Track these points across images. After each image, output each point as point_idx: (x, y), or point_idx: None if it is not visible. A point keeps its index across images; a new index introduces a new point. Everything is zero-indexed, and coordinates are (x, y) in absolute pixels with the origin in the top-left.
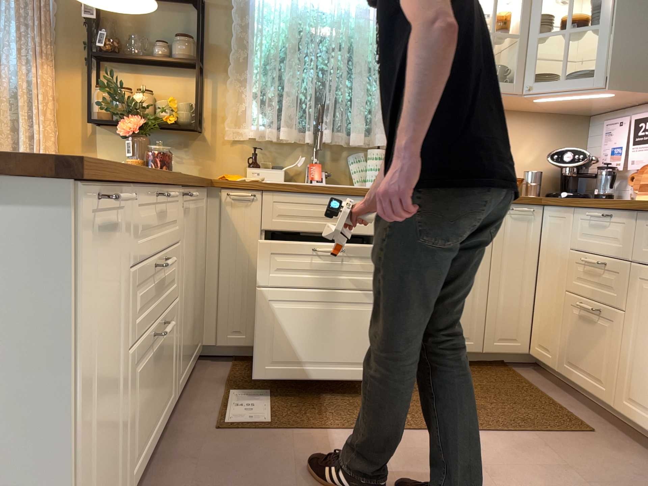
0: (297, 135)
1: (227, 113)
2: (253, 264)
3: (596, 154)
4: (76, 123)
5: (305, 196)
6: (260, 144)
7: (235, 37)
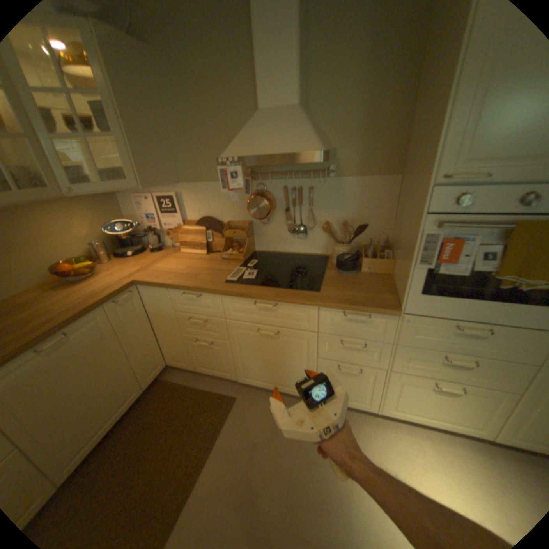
0: None
1: None
2: None
3: (130, 214)
4: None
5: None
6: None
7: None
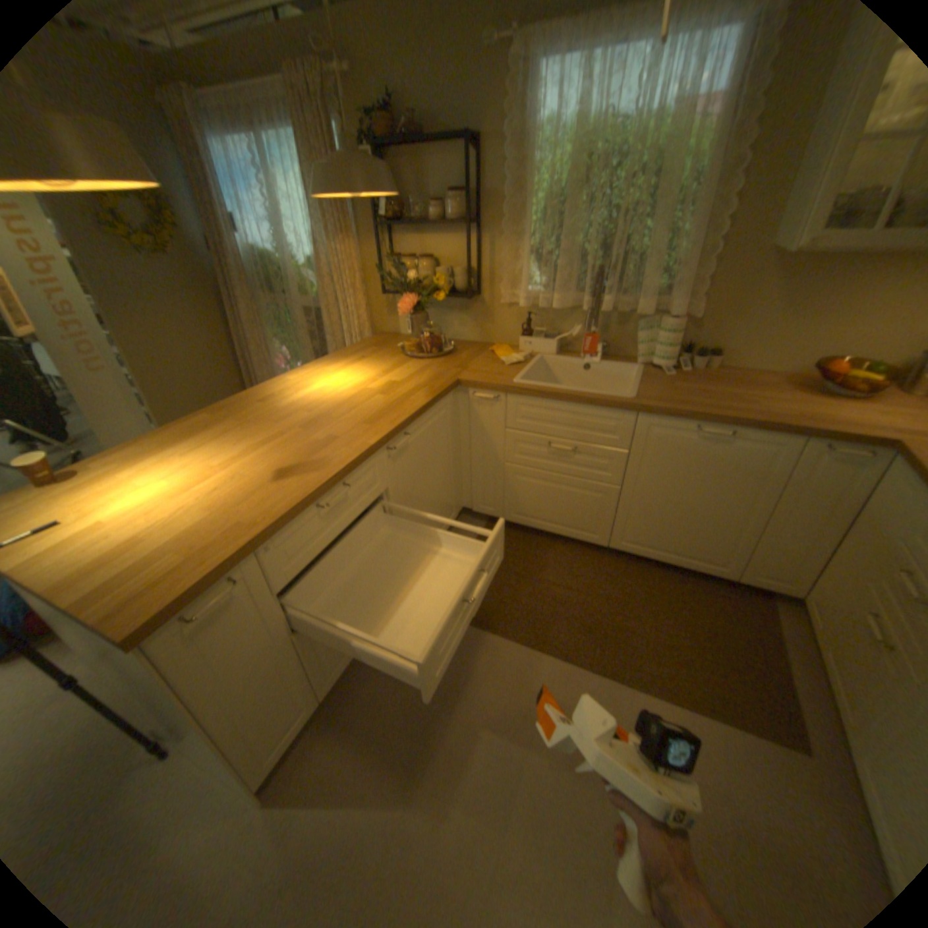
0: (573, 300)
1: (501, 275)
2: (499, 456)
3: None
4: (377, 288)
5: (549, 403)
6: (536, 306)
7: (510, 176)
